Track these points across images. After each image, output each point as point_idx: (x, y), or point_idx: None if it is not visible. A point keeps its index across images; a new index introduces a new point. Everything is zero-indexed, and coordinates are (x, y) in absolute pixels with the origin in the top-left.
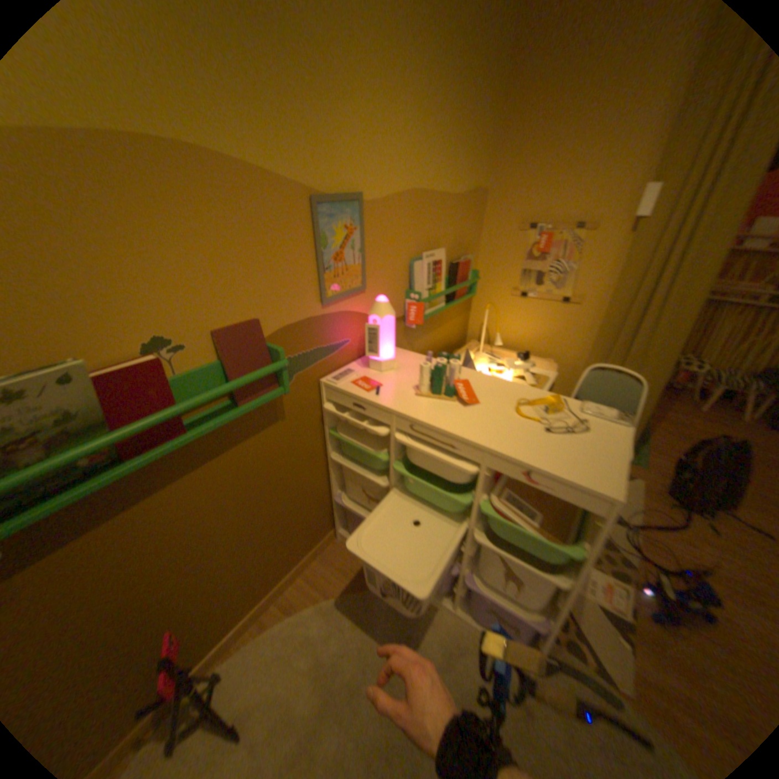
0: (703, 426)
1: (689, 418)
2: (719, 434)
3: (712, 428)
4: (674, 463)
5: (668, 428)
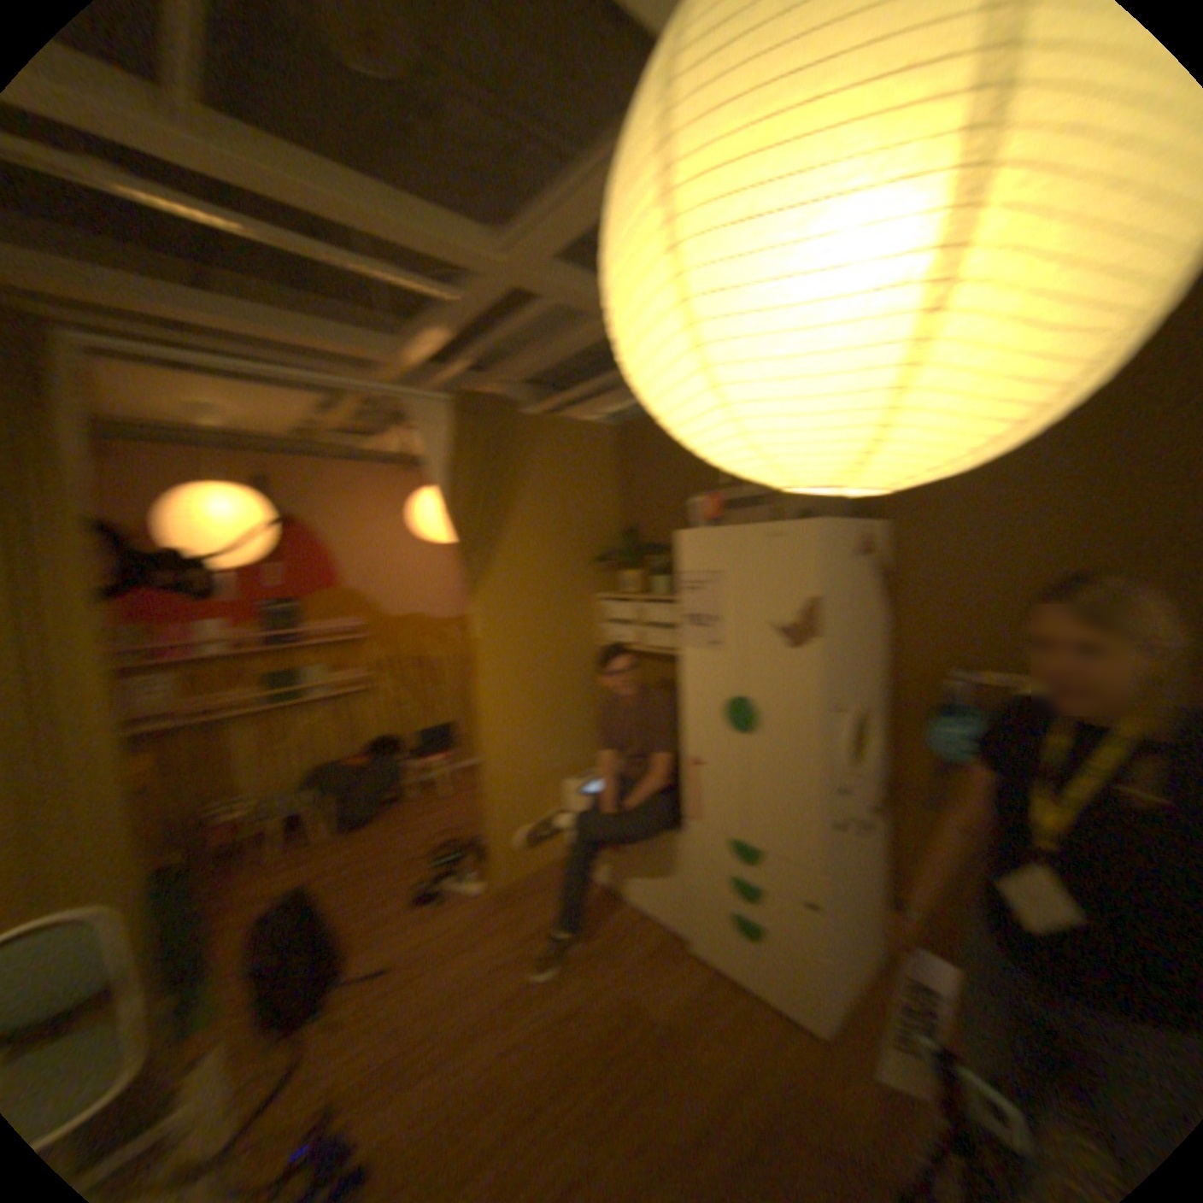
0: (268, 888)
1: (246, 891)
2: (289, 886)
3: (278, 885)
4: (244, 979)
5: (220, 929)
